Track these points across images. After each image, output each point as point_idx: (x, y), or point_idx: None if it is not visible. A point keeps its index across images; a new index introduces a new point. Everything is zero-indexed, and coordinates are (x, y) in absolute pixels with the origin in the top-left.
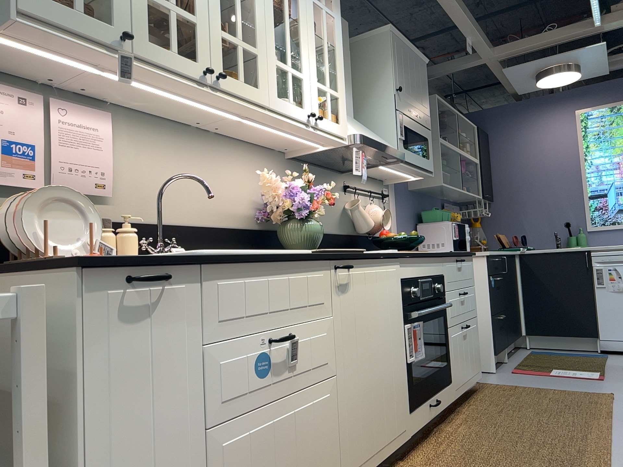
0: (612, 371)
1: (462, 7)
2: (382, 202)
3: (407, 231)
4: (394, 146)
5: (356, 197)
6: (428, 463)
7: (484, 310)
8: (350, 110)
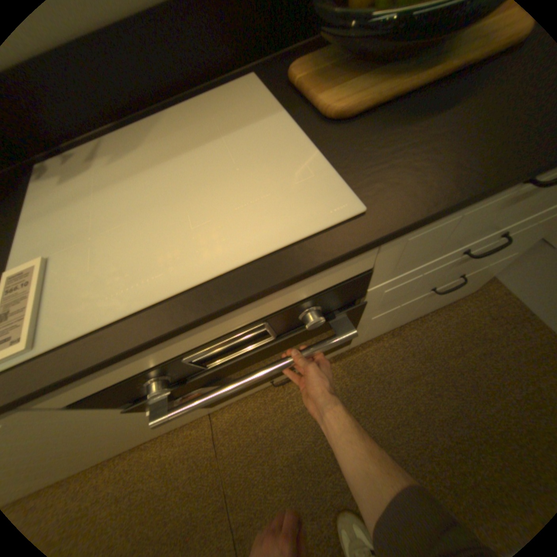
0: None
1: None
2: None
3: None
4: None
5: None
6: (226, 430)
7: None
8: None
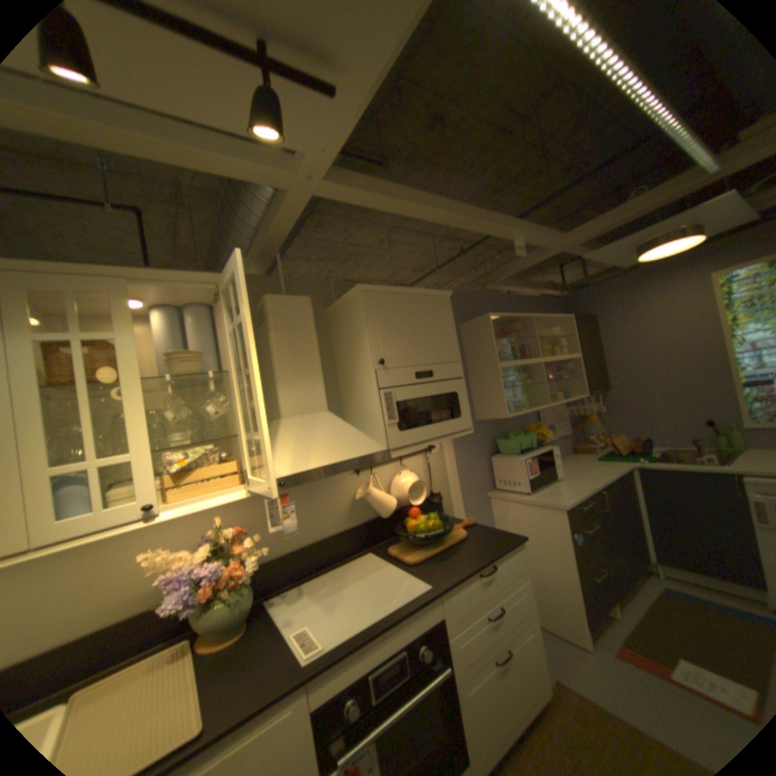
0: None
1: (481, 214)
2: (424, 458)
3: (474, 470)
4: (369, 446)
5: (376, 472)
6: None
7: (570, 575)
8: (316, 405)
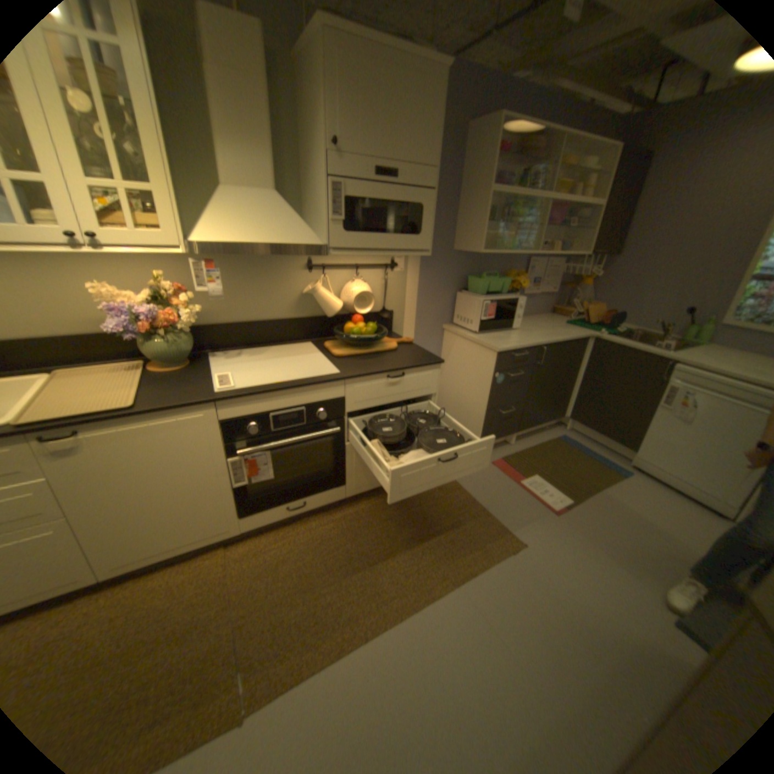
0: (592, 506)
1: None
2: (384, 274)
3: (436, 300)
4: (306, 237)
5: (329, 274)
6: (239, 558)
7: (481, 402)
8: (261, 180)
